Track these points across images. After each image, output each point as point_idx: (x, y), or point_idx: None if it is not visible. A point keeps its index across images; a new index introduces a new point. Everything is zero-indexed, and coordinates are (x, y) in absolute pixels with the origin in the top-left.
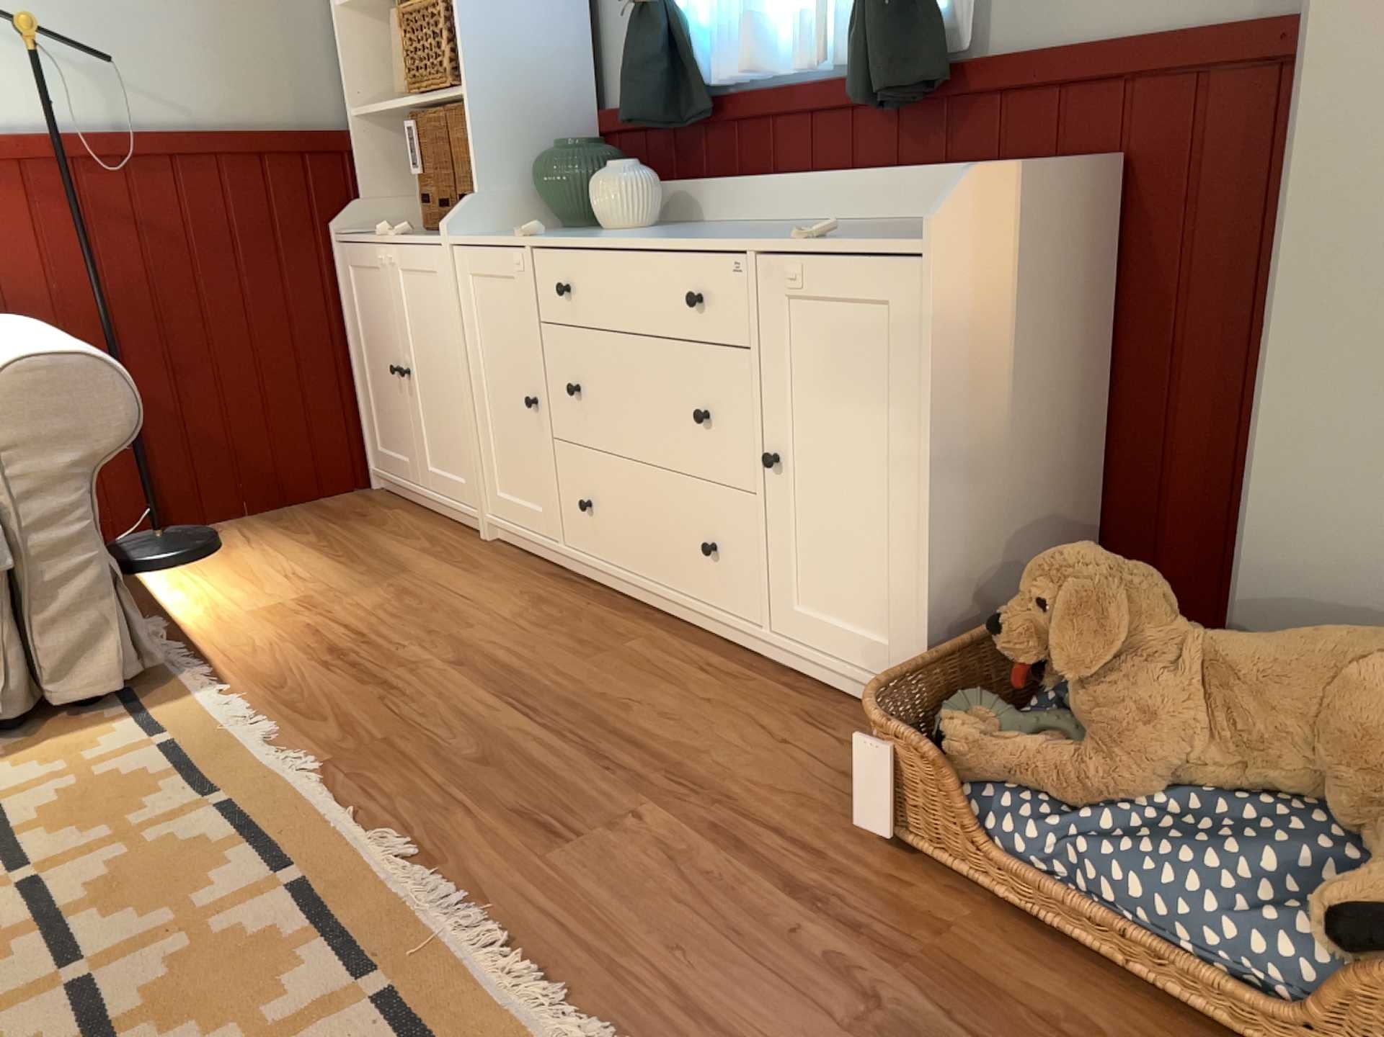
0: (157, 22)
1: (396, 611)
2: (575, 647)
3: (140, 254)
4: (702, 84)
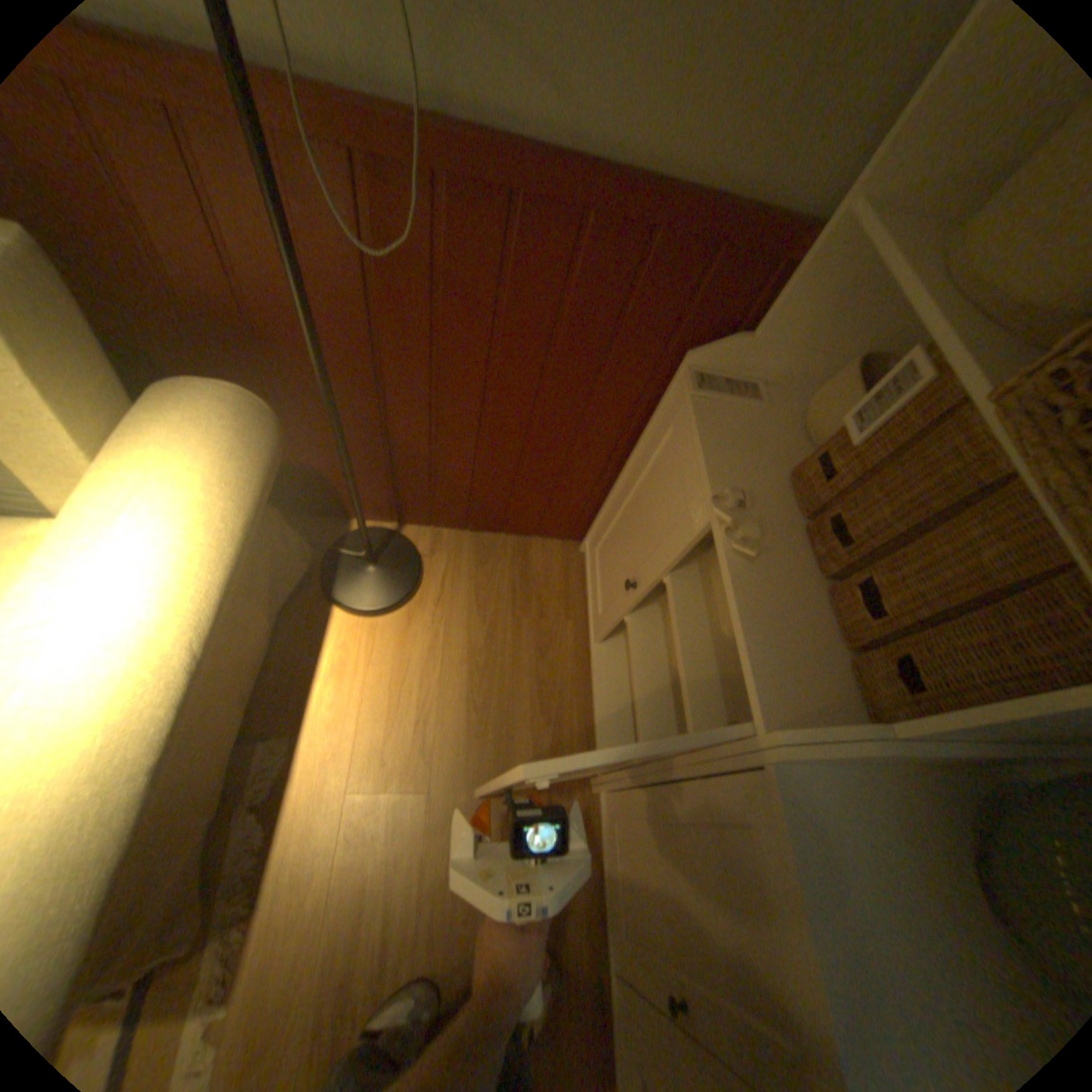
0: None
1: (441, 930)
2: None
3: (425, 308)
4: None
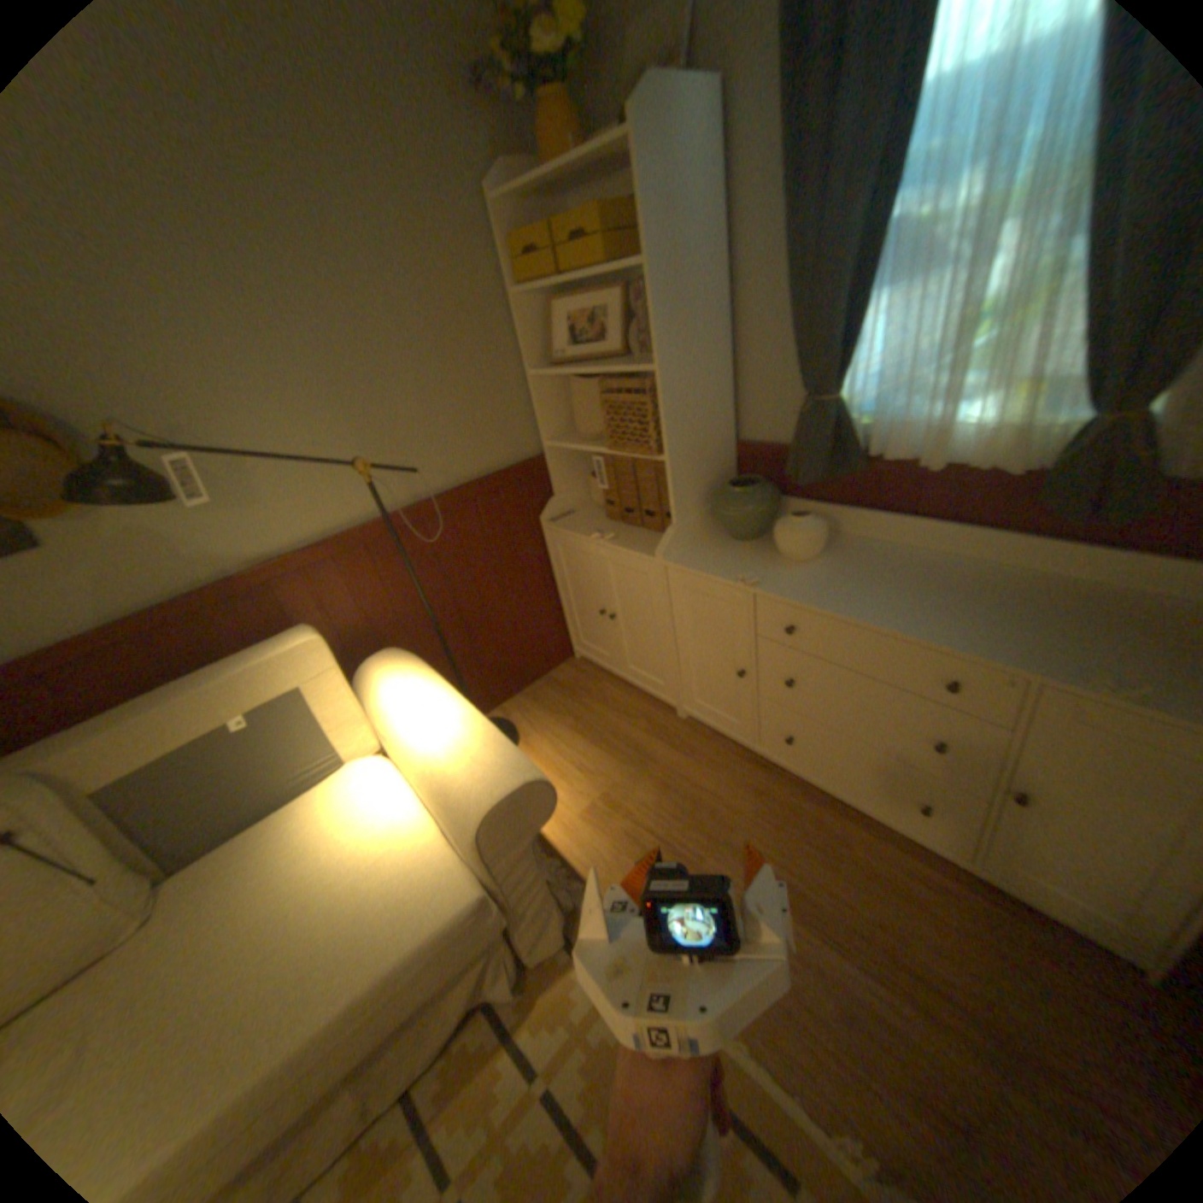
0: (424, 414)
1: (674, 810)
2: (822, 855)
3: (438, 569)
4: (866, 450)
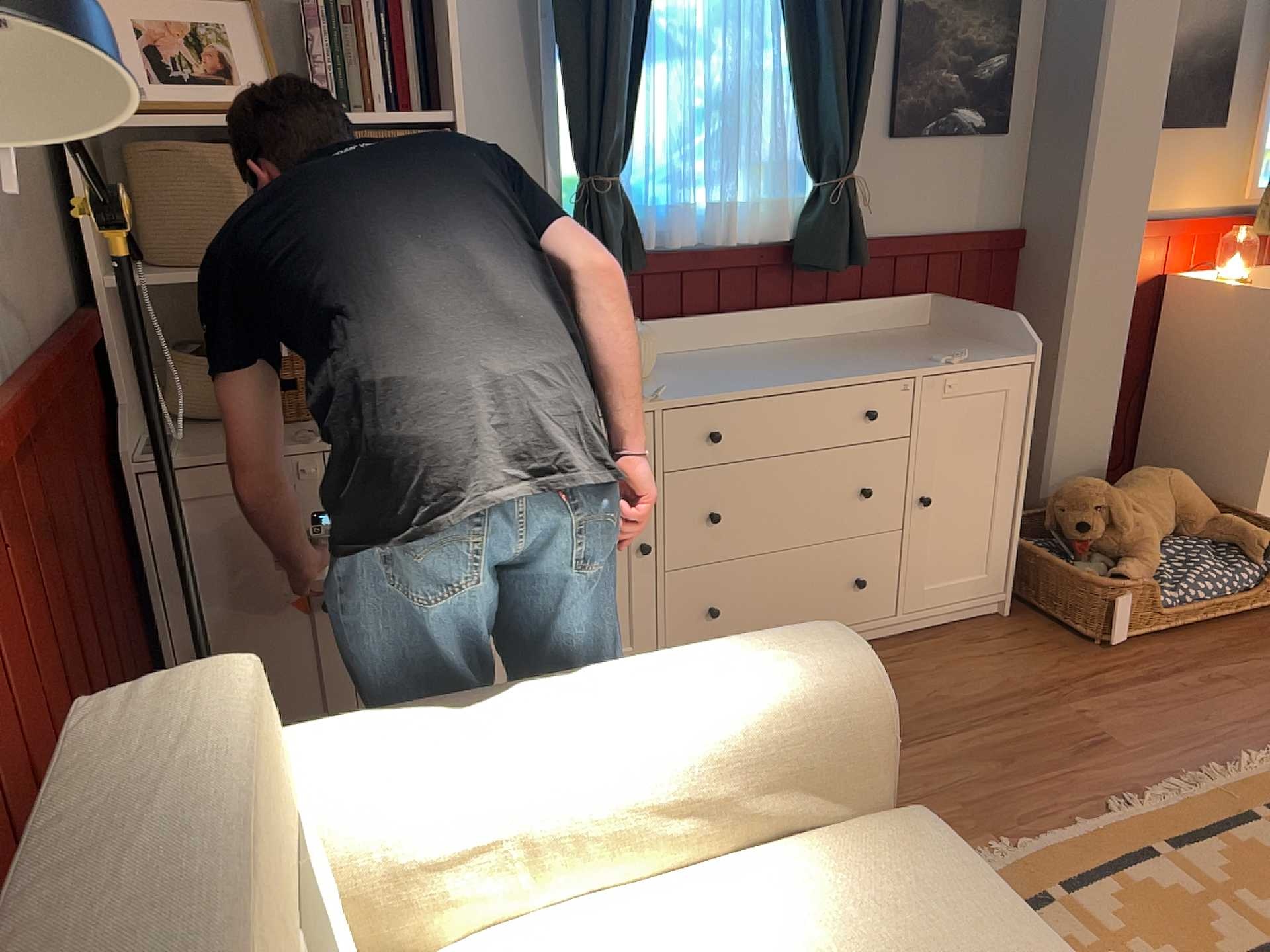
0: None
1: None
2: None
3: (53, 578)
4: (642, 245)
